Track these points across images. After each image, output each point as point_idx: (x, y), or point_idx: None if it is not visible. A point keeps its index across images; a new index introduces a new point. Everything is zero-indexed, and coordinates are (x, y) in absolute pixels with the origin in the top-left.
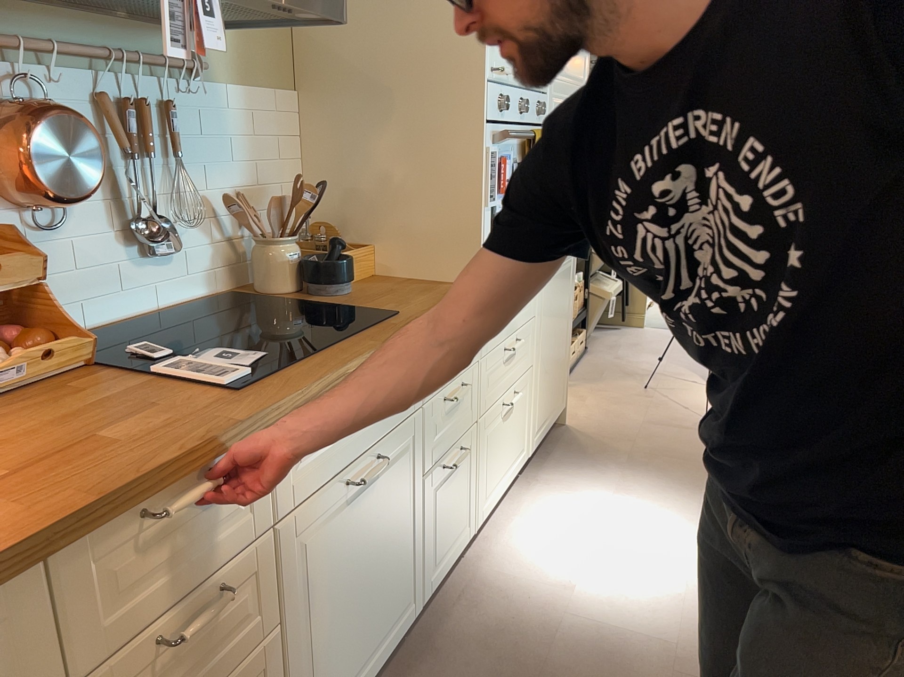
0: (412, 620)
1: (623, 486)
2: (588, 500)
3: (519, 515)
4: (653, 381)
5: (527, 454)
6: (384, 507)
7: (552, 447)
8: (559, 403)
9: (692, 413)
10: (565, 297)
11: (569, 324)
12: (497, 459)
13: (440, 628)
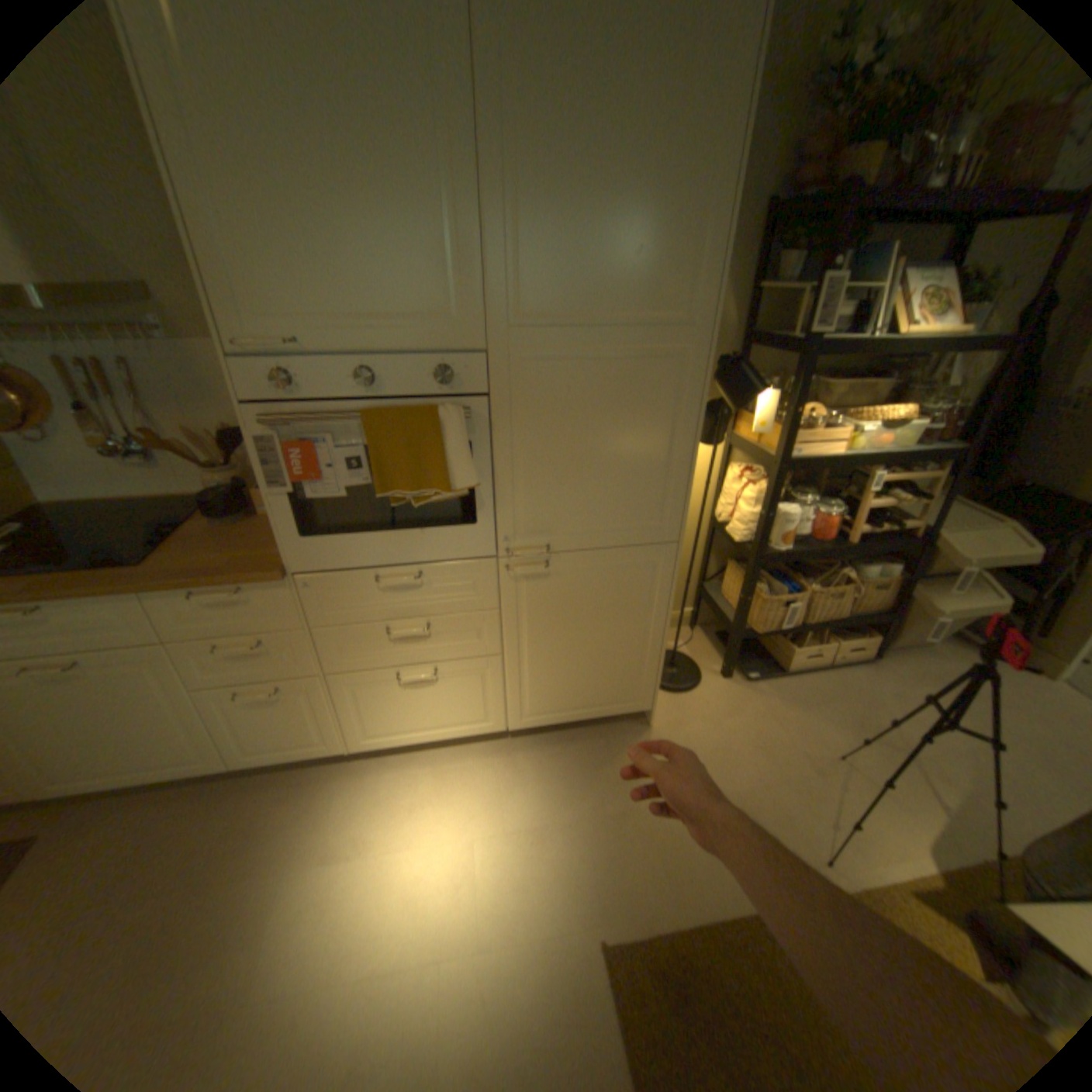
0: (212, 773)
1: (549, 835)
2: (494, 813)
3: (436, 769)
4: (876, 760)
5: (497, 727)
6: (109, 695)
7: (586, 738)
8: (620, 703)
9: (829, 844)
10: (622, 602)
11: (647, 632)
12: (392, 714)
13: (249, 794)
